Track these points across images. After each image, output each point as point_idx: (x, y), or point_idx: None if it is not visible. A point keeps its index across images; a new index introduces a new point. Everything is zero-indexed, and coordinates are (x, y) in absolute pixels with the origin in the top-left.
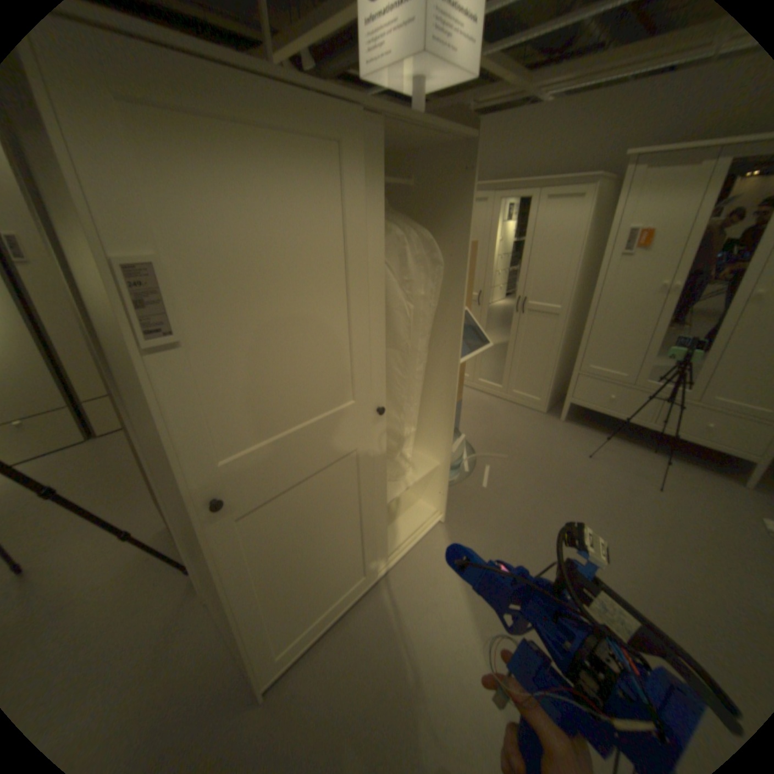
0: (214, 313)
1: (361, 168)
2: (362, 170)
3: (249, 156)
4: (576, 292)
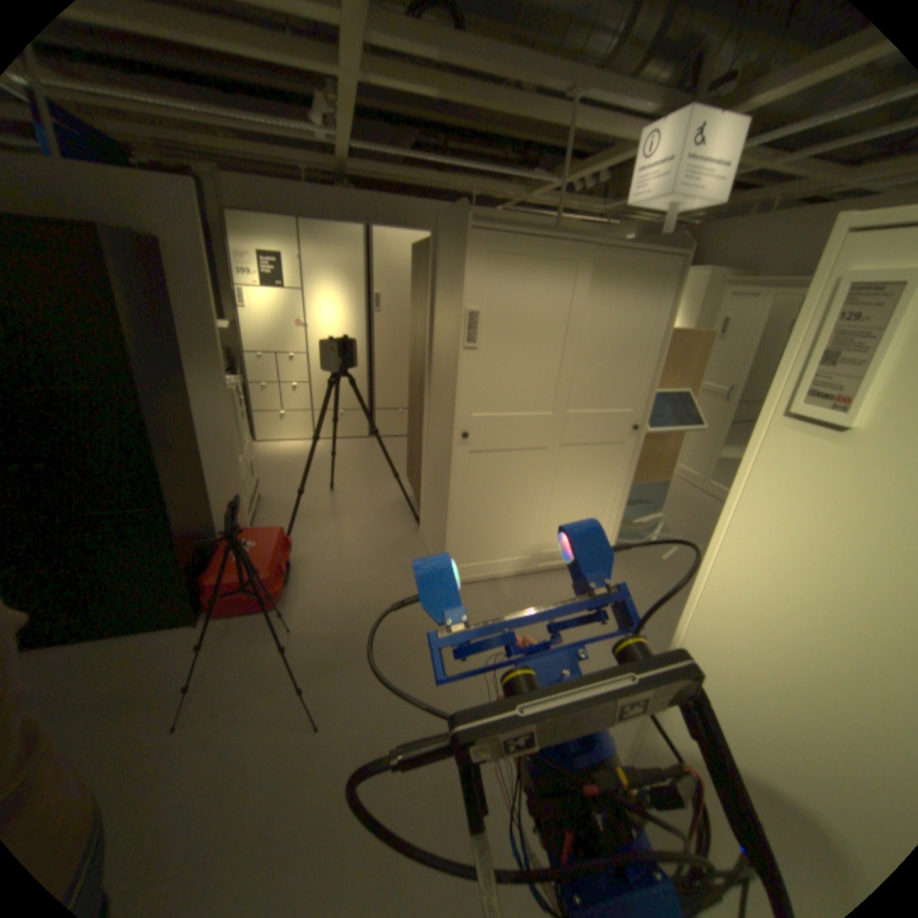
0: (494, 339)
1: (589, 276)
2: (591, 276)
3: (530, 270)
4: None
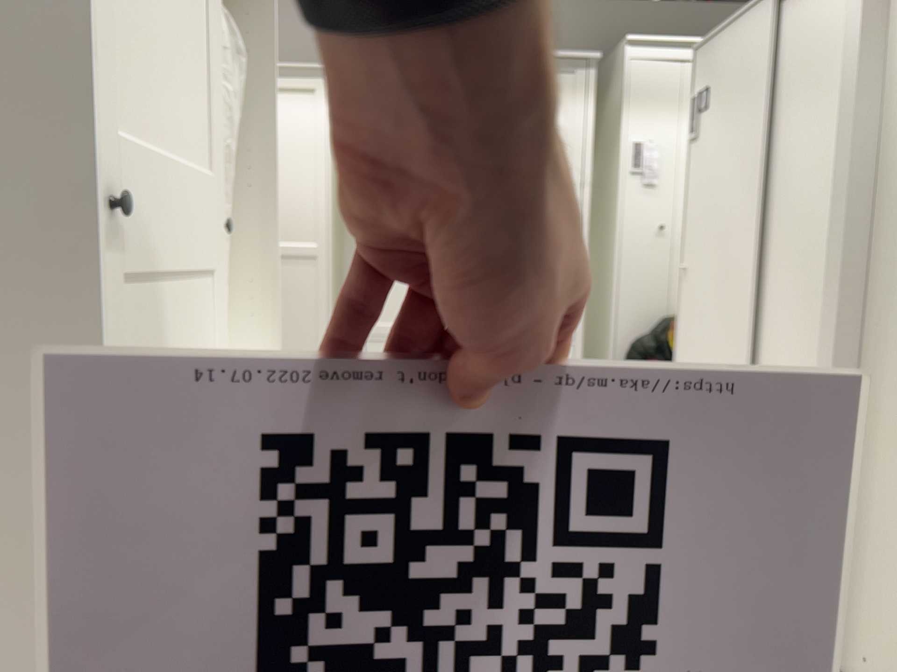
0: None
1: None
2: None
3: None
4: (331, 222)
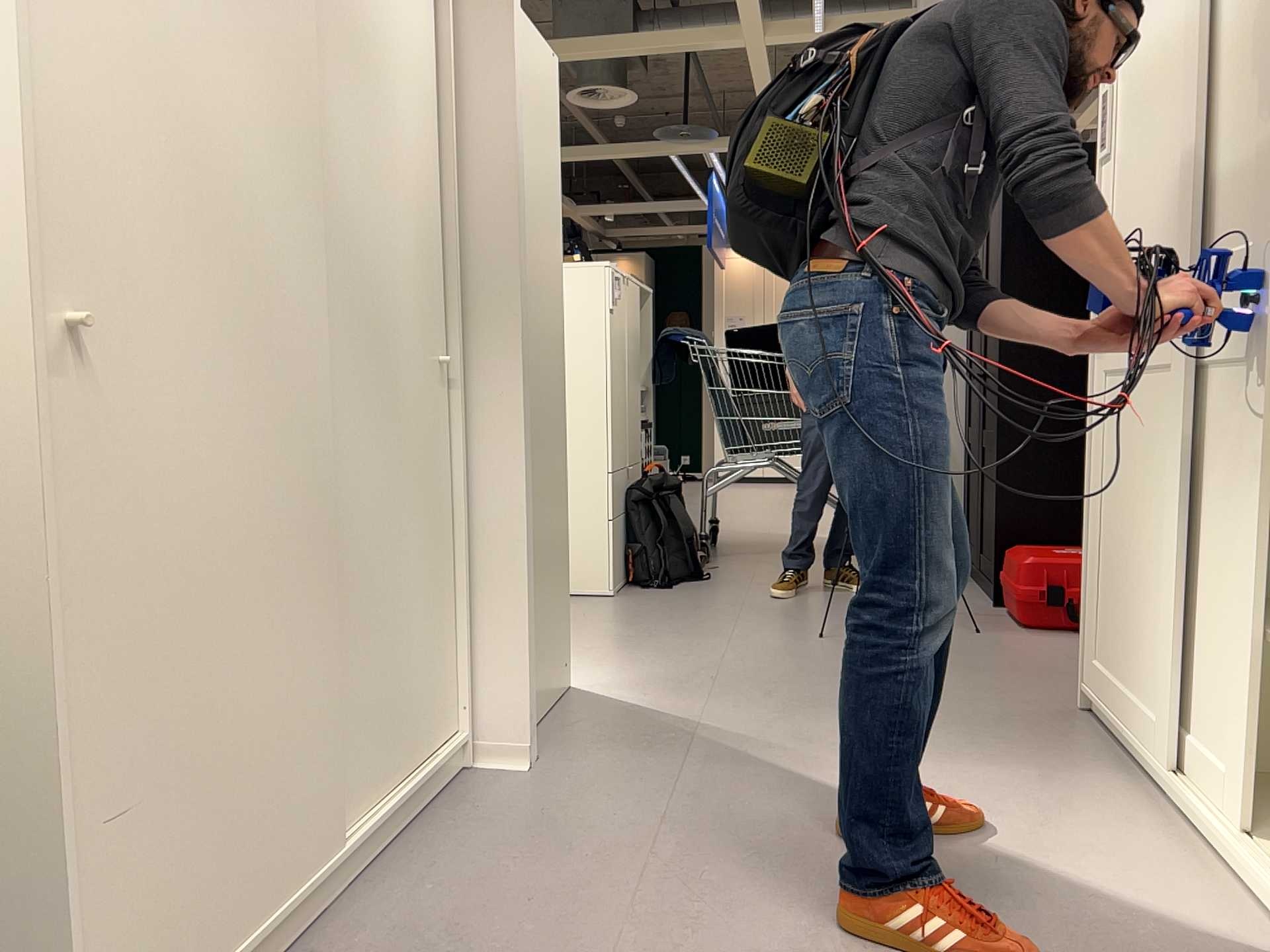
0: (1117, 132)
1: None
2: None
3: None
4: None
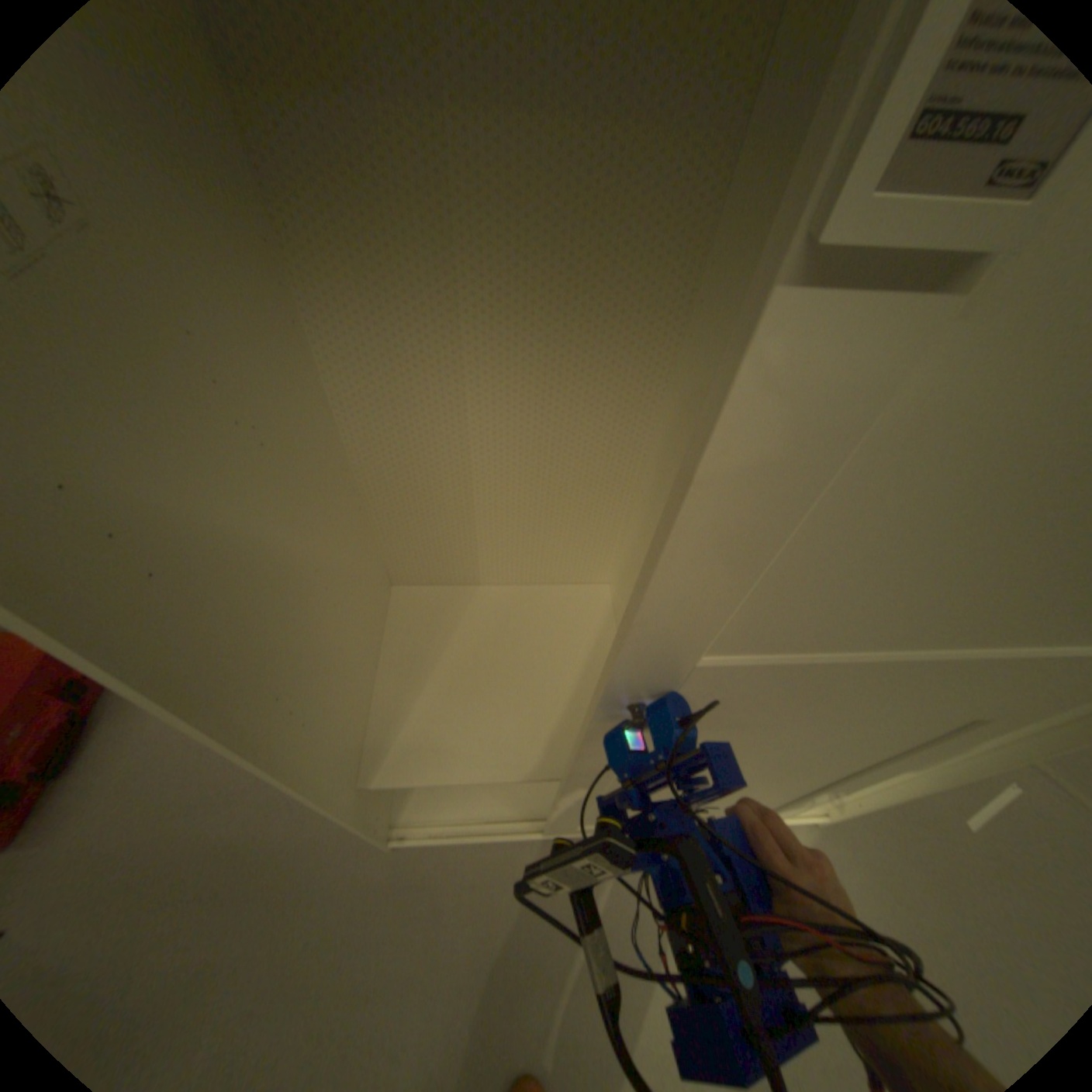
0: None
1: None
2: None
3: None
4: None
